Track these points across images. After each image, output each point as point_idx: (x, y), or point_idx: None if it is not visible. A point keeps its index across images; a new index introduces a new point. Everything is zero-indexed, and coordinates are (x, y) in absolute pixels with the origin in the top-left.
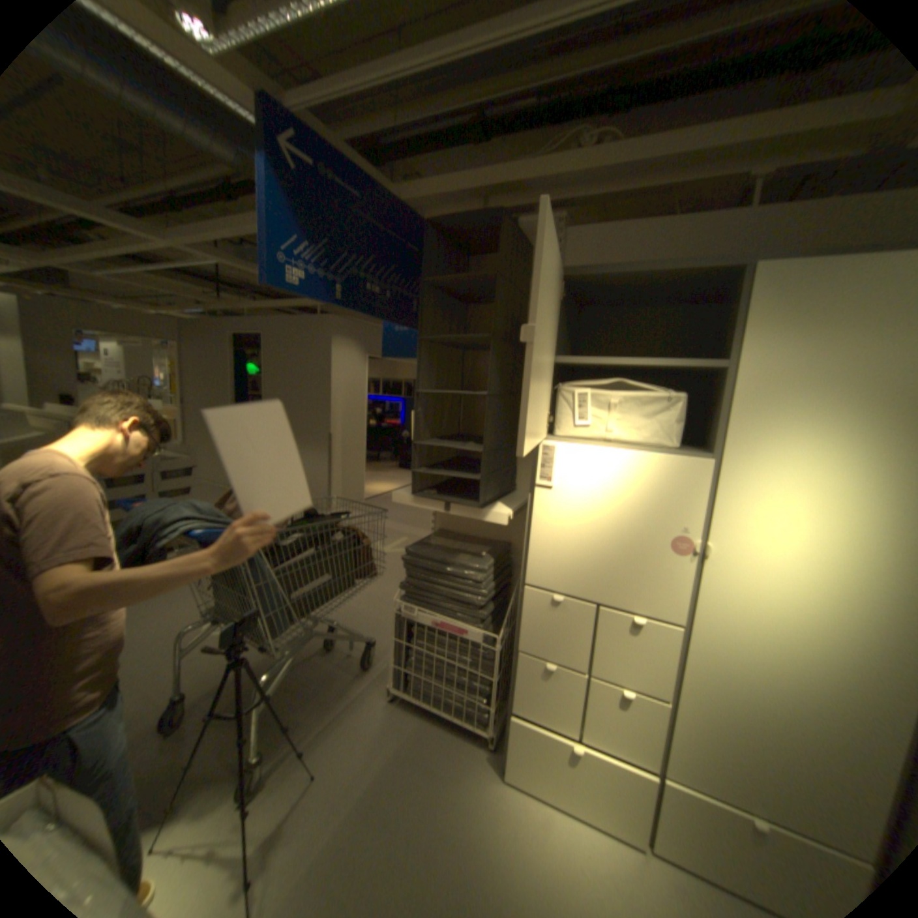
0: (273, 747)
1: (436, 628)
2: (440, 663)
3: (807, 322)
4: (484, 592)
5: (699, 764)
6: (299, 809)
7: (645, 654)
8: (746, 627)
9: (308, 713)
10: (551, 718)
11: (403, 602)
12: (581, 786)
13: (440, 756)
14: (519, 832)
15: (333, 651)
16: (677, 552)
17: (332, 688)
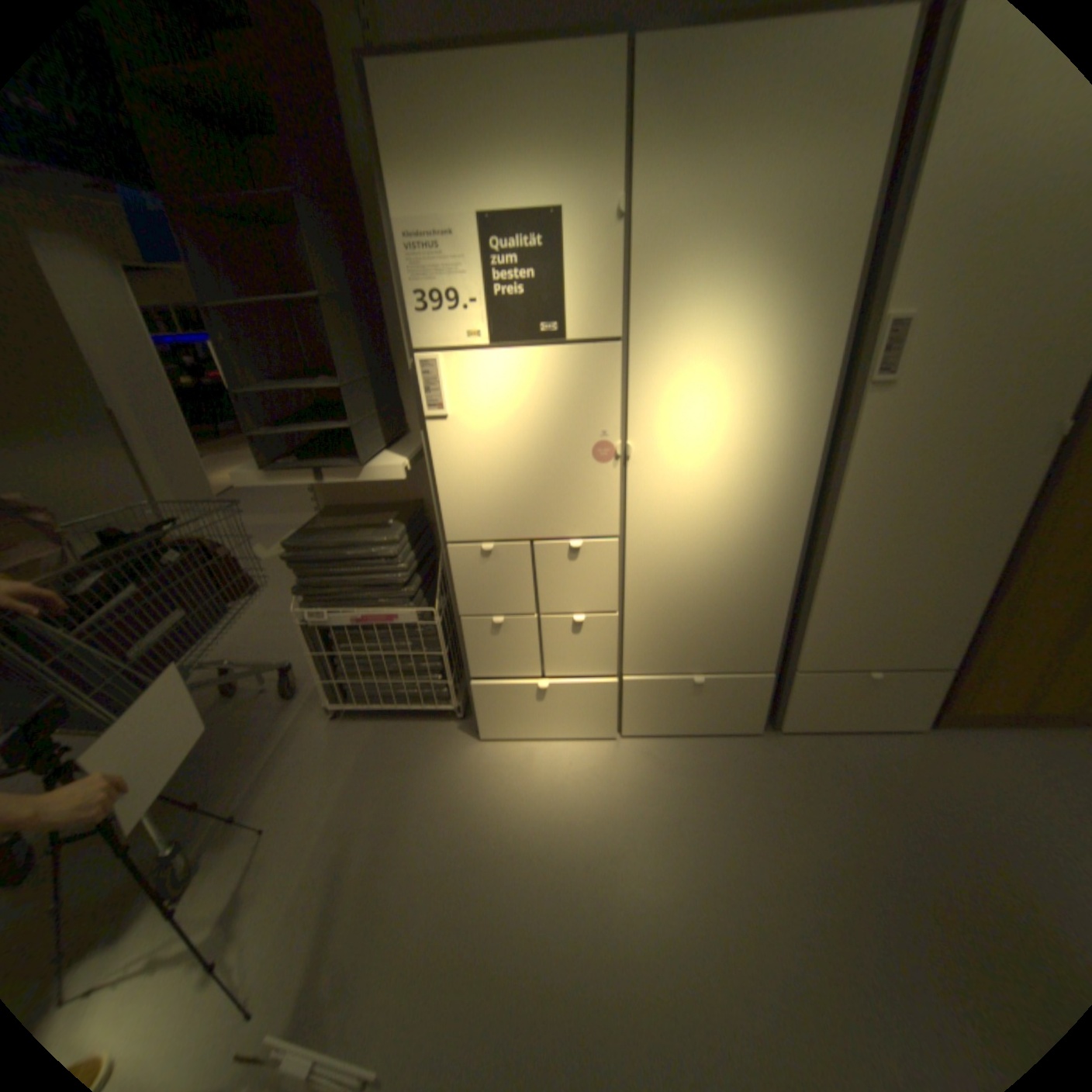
0: (192, 826)
1: (358, 625)
2: (376, 659)
3: (696, 135)
4: (402, 567)
5: (647, 653)
6: (253, 868)
7: (586, 575)
8: (670, 518)
9: (228, 772)
10: (510, 667)
11: (304, 610)
12: (551, 713)
13: (406, 746)
14: (503, 775)
15: (236, 695)
16: (598, 461)
17: (248, 735)
